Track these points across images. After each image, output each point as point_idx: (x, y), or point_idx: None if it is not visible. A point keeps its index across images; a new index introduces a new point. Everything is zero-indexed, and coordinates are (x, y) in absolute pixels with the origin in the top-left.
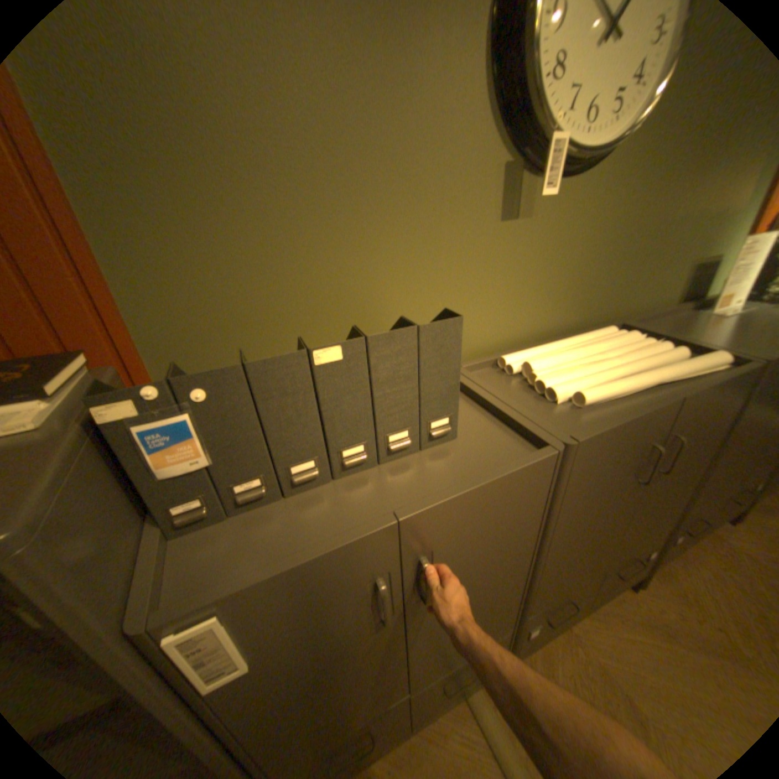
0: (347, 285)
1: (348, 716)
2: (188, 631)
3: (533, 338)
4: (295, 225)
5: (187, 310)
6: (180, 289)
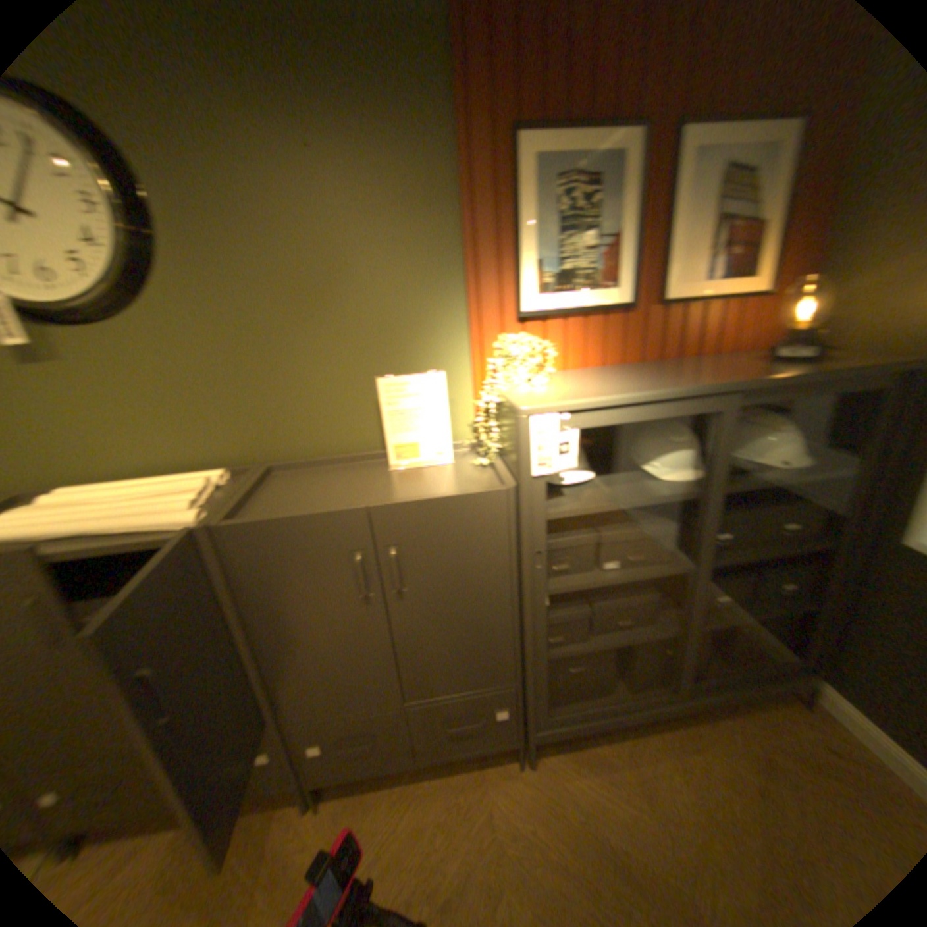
0: None
1: None
2: None
3: (135, 474)
4: None
5: None
6: None
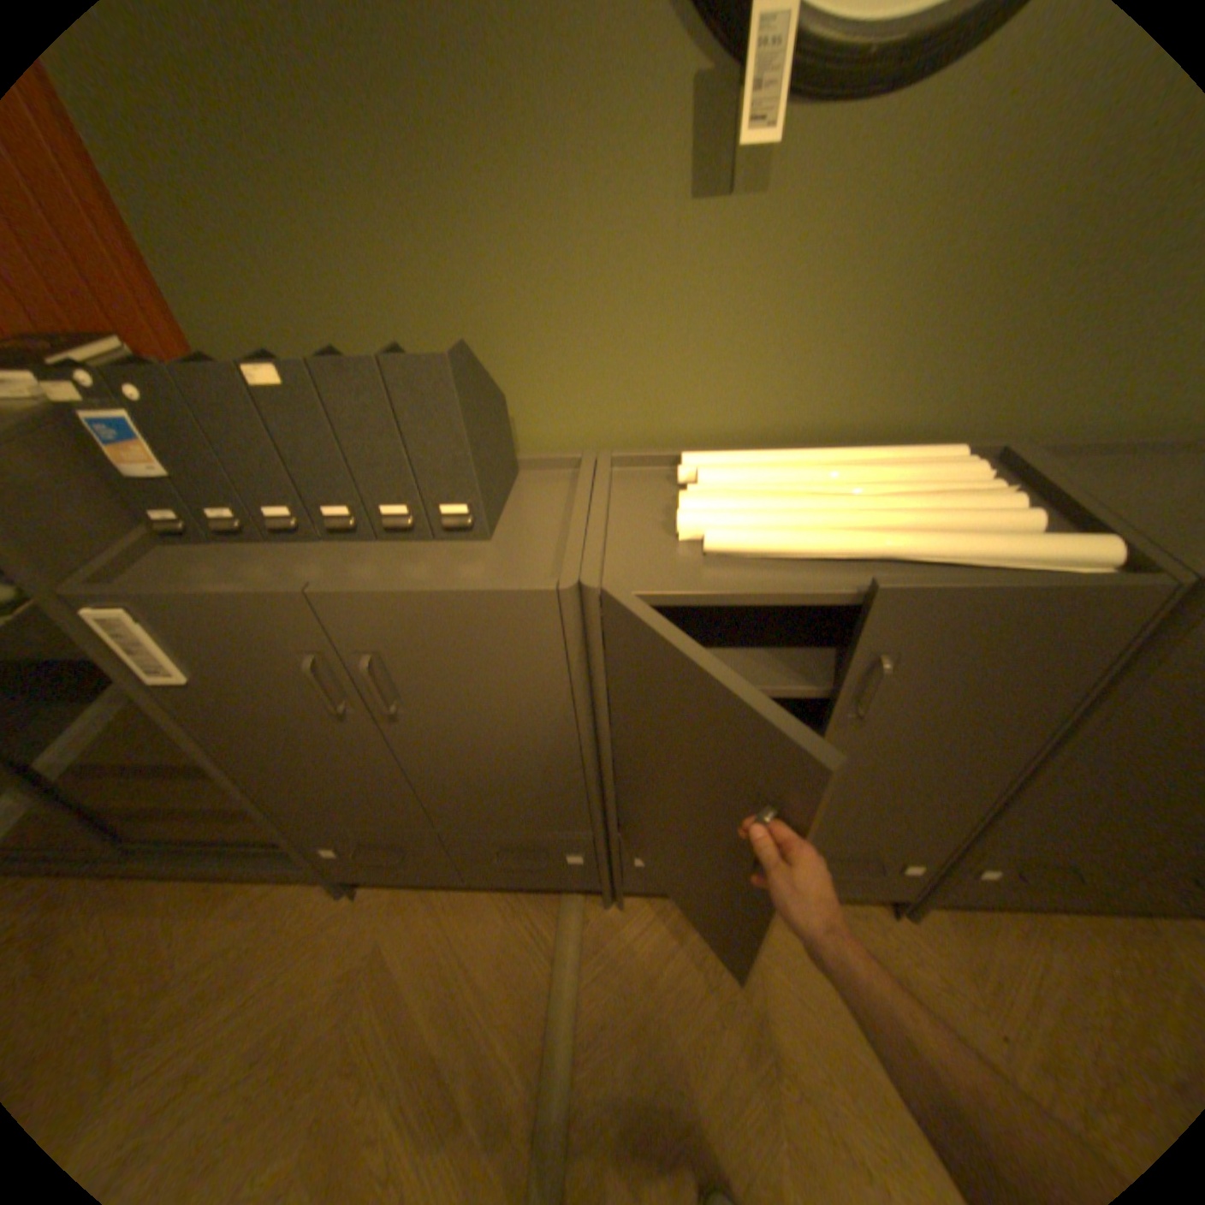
0: (422, 294)
1: (352, 806)
2: (103, 612)
3: (783, 436)
4: (335, 195)
5: (231, 305)
6: (218, 277)
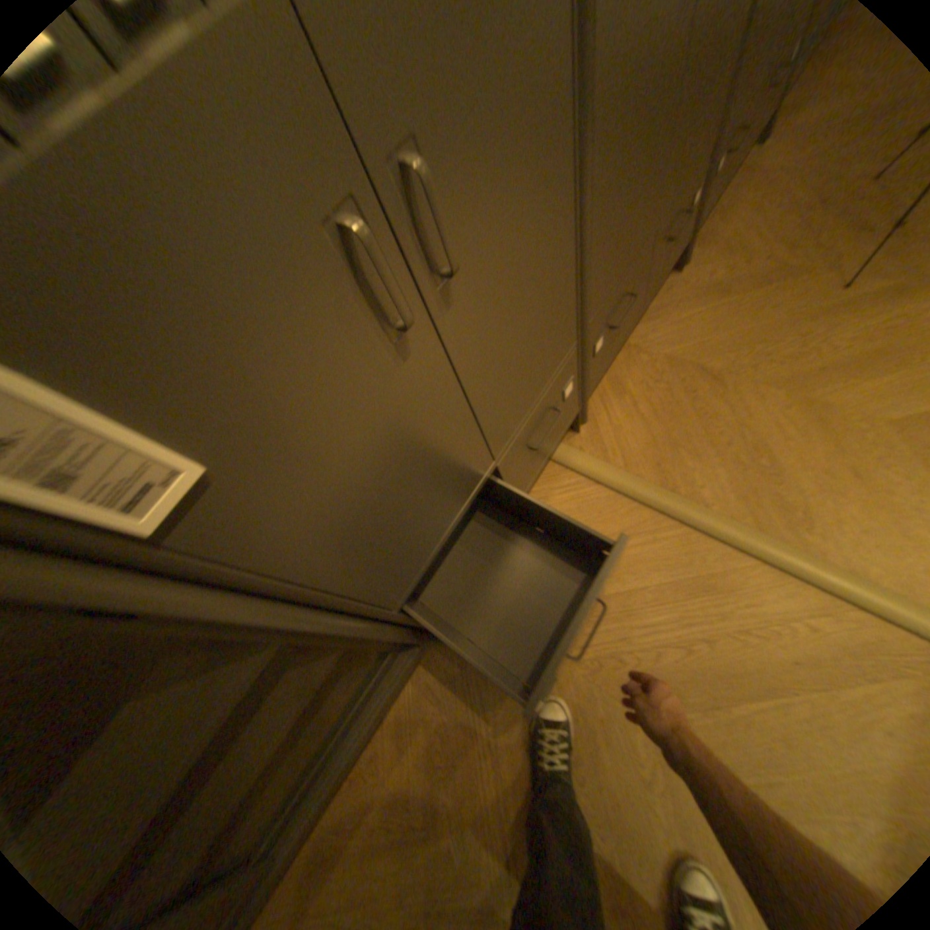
0: None
1: (435, 507)
2: None
3: None
4: None
5: None
6: None
